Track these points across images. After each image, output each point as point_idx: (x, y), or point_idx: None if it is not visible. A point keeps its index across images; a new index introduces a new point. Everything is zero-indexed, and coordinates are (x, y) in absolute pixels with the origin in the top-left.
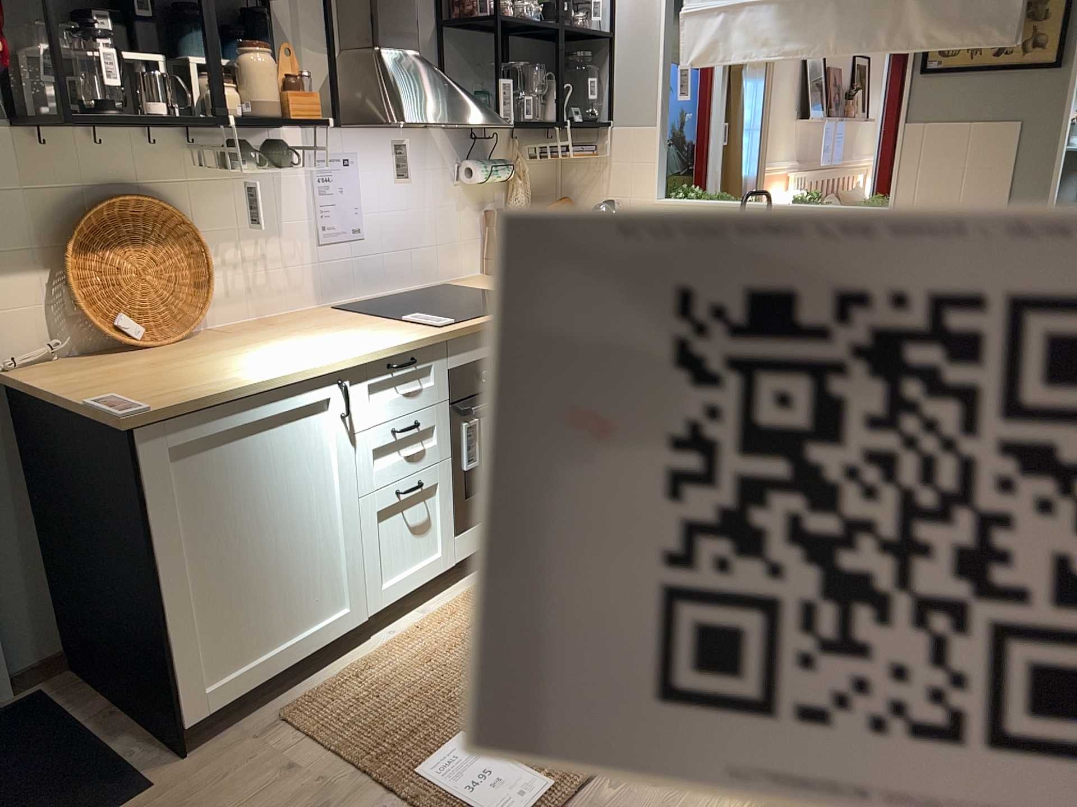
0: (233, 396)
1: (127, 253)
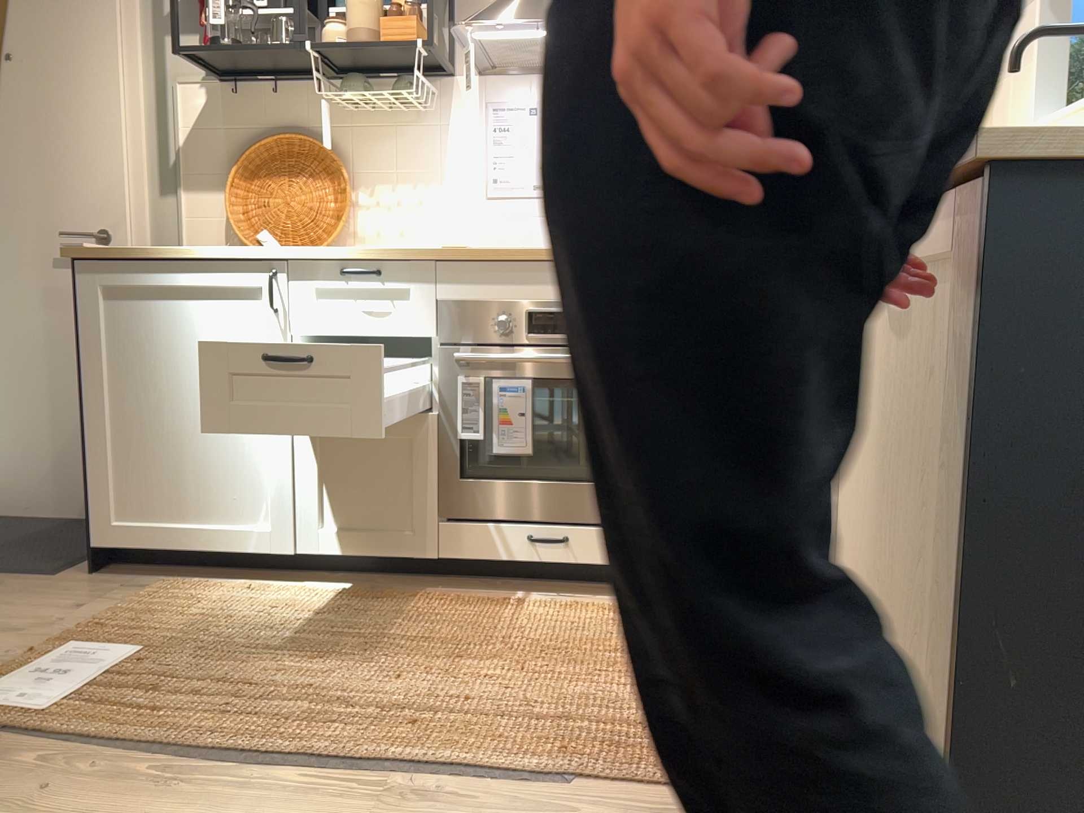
0: (155, 255)
1: (280, 181)
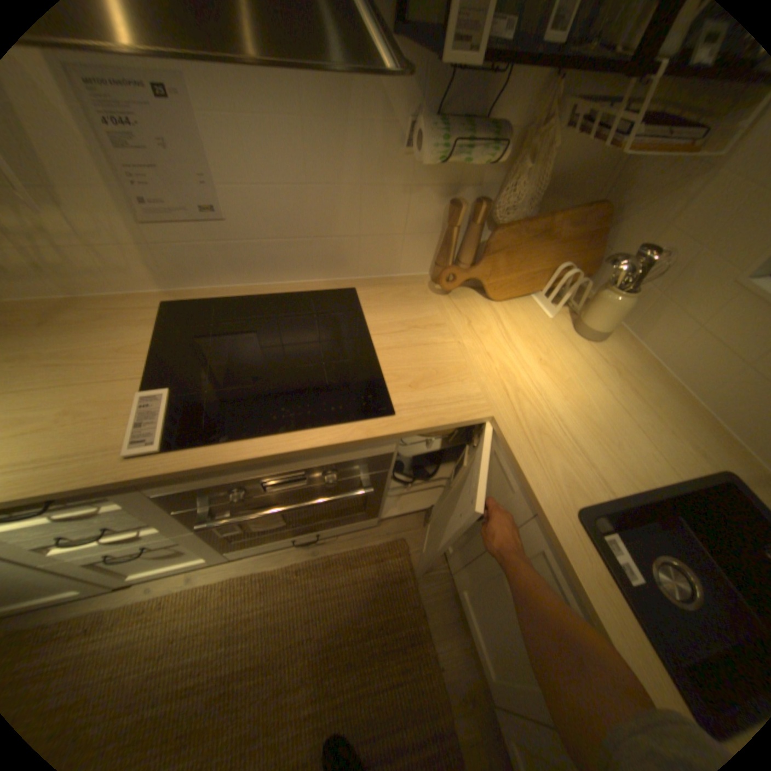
0: None
1: None
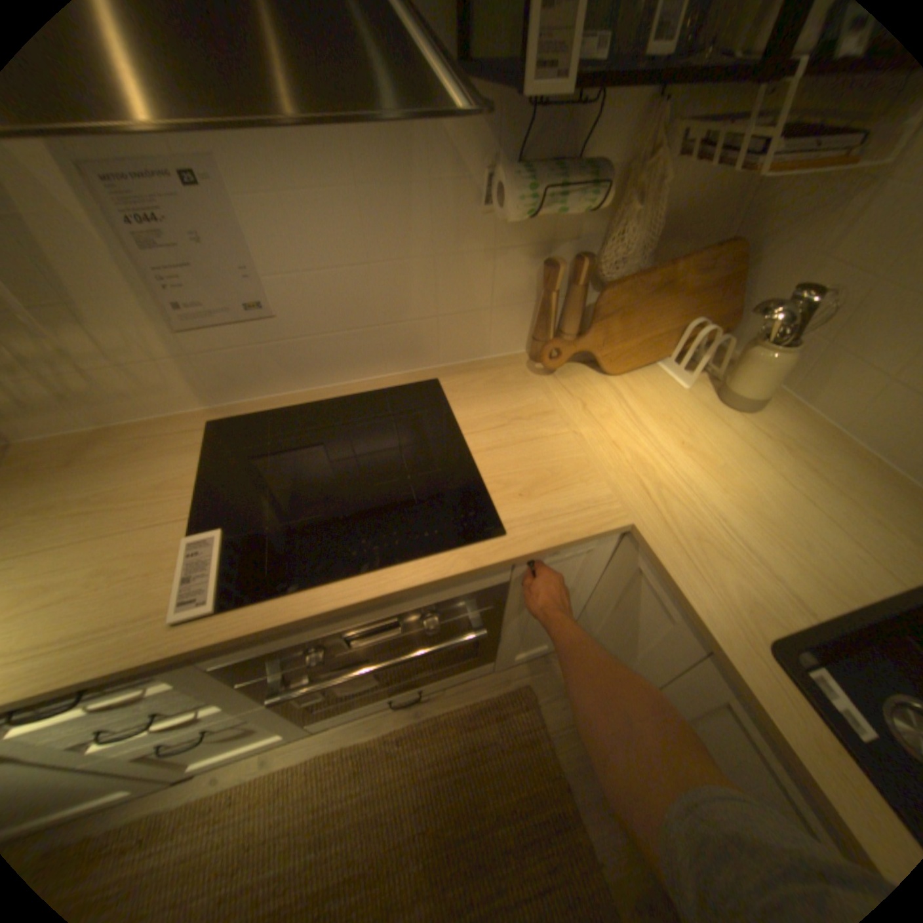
0: None
1: None
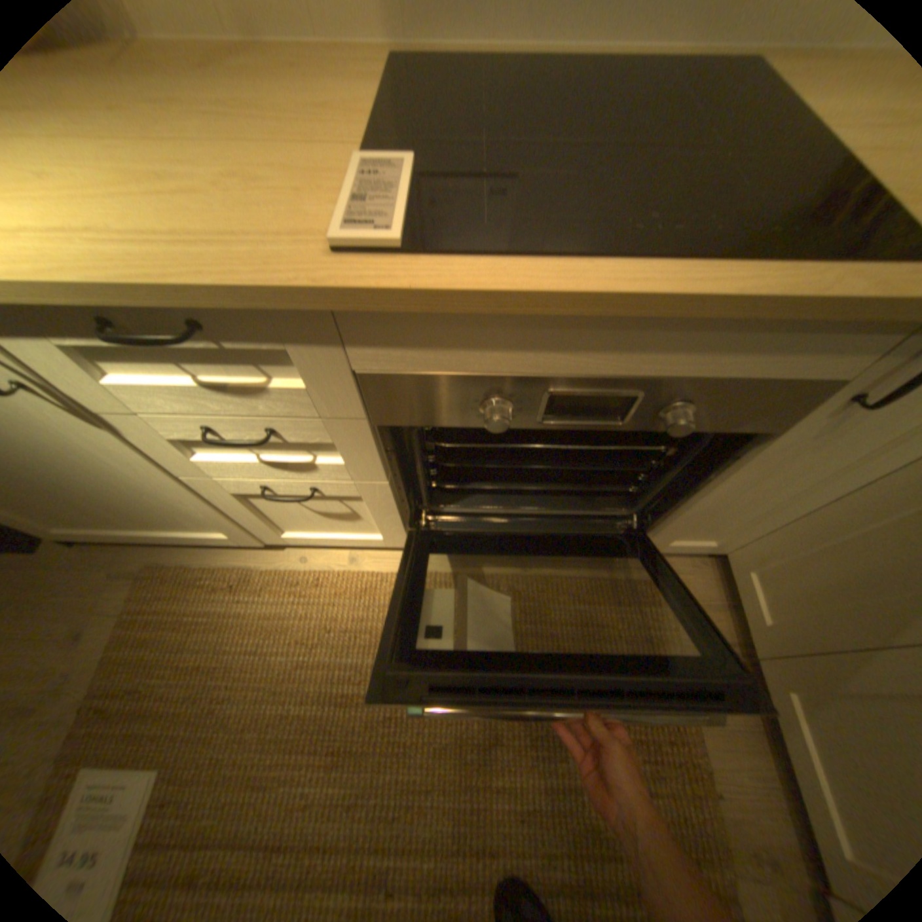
0: None
1: None
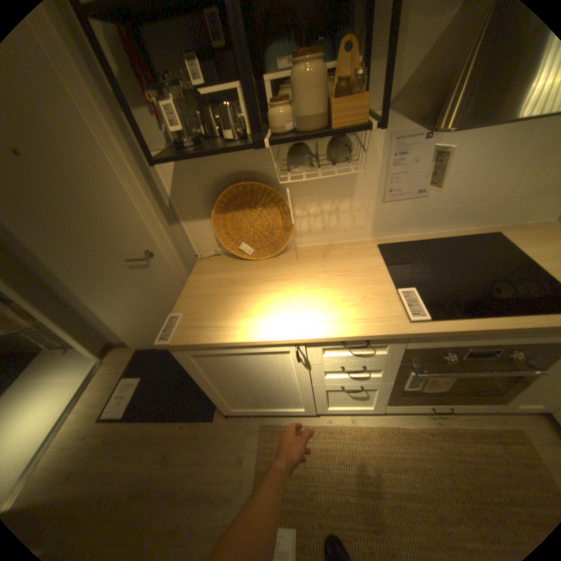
0: (218, 343)
1: (245, 211)
